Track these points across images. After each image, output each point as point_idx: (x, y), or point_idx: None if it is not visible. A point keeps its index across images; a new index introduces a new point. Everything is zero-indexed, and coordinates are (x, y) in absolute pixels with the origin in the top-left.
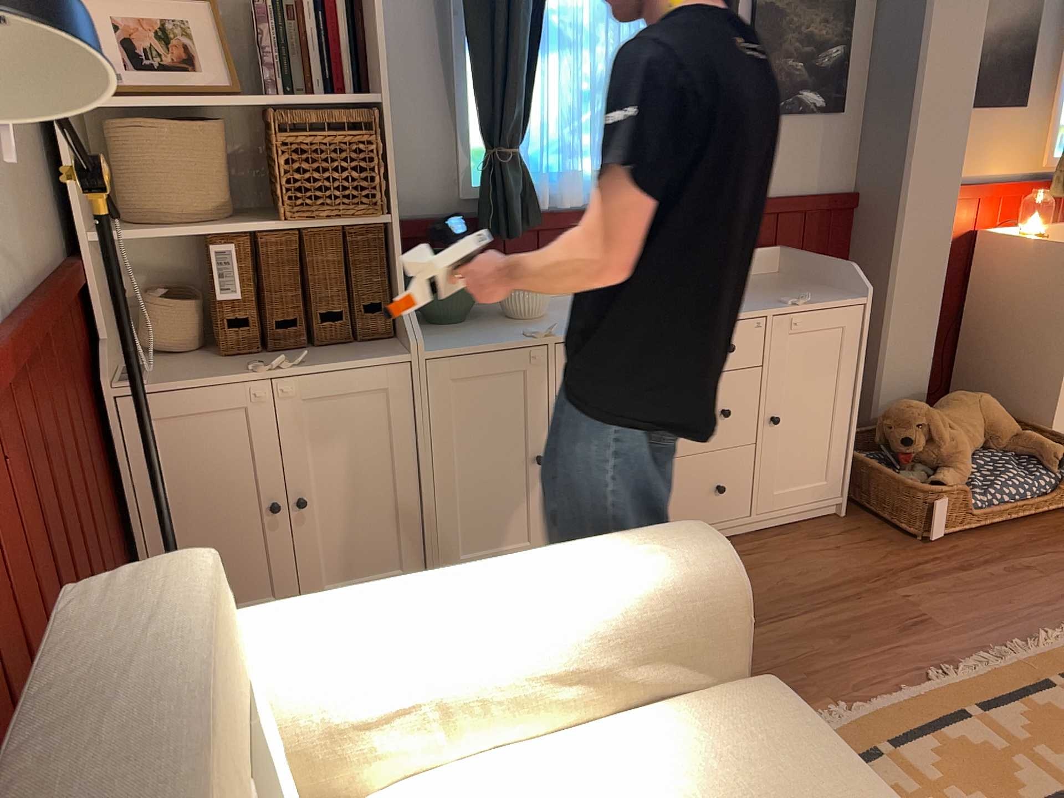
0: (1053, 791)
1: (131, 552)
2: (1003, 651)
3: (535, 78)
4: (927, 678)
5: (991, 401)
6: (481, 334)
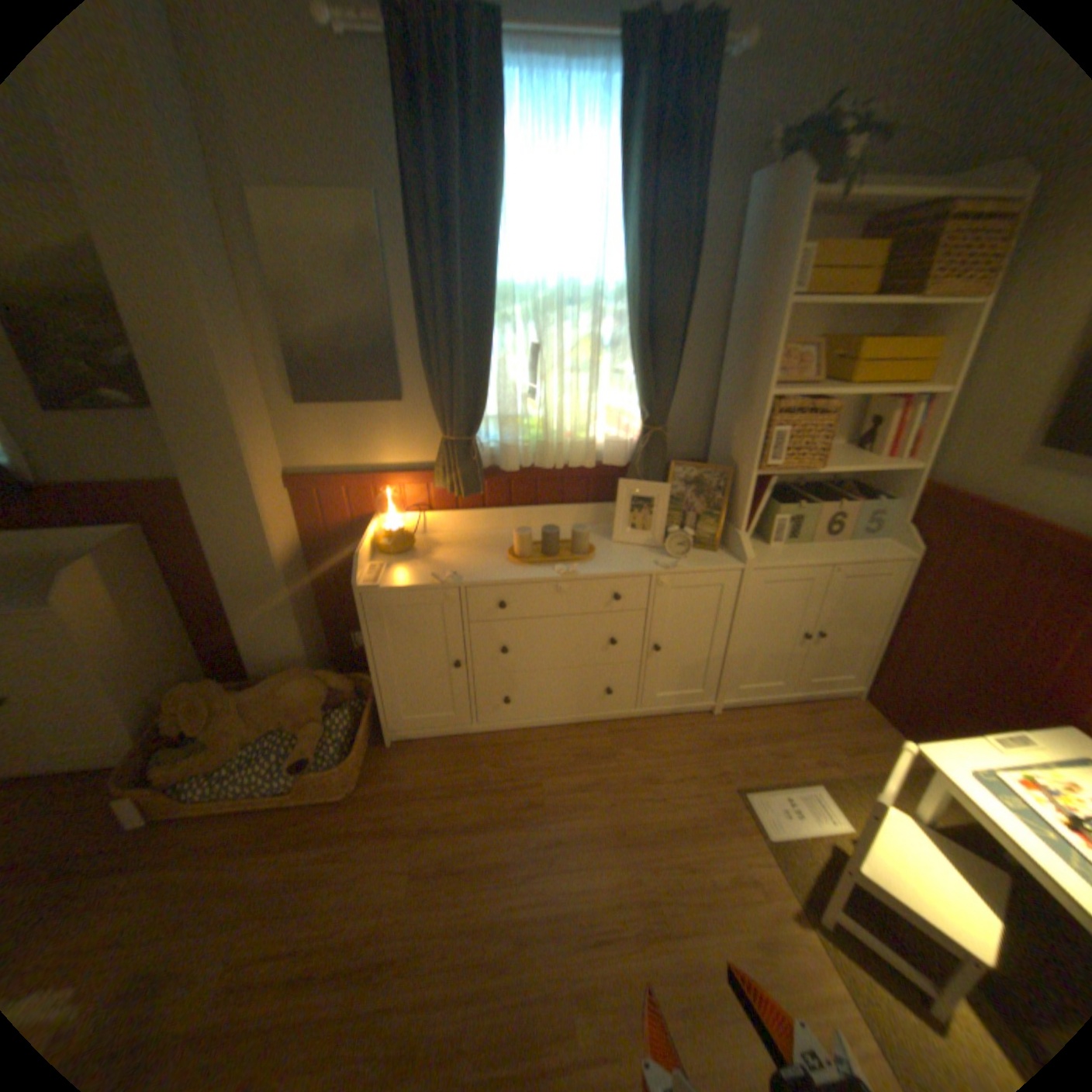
0: None
1: None
2: None
3: None
4: None
5: (294, 689)
6: None
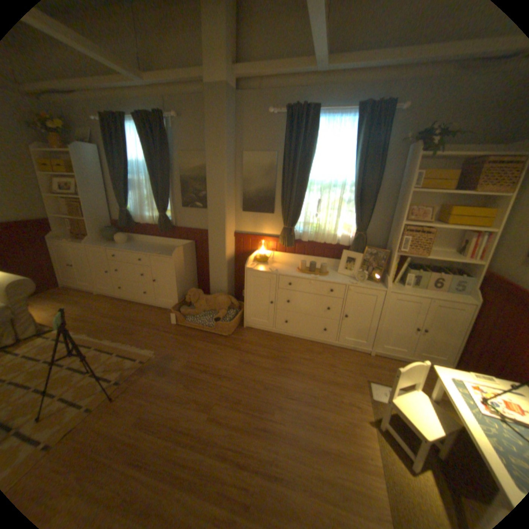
0: (64, 365)
1: (52, 266)
2: (124, 346)
3: (127, 195)
4: (104, 341)
5: (221, 298)
6: (101, 245)
